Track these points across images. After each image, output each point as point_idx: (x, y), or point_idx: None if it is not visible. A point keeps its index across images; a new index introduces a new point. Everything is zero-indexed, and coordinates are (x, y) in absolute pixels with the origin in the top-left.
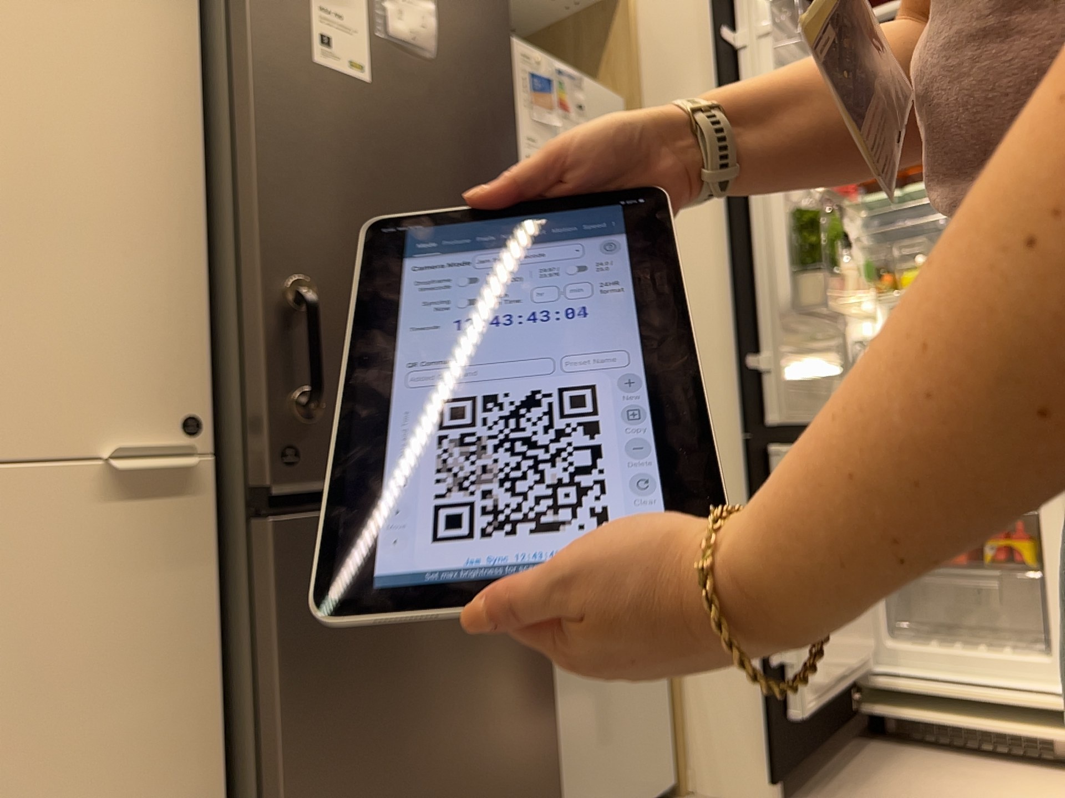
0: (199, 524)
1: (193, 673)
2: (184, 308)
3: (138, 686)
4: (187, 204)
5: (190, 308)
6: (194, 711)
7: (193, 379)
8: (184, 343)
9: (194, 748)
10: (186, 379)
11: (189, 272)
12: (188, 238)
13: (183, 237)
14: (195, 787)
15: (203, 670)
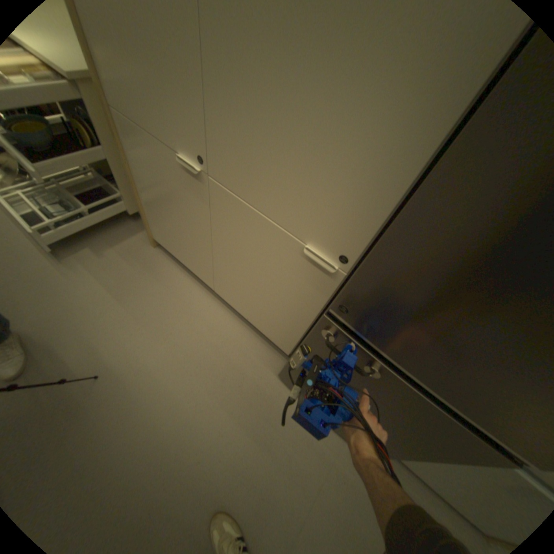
0: (330, 286)
1: (309, 310)
2: (374, 211)
3: (295, 299)
4: (421, 146)
5: (377, 213)
6: (305, 315)
7: (357, 243)
8: (363, 227)
9: (302, 320)
10: (354, 241)
11: (390, 194)
12: (404, 172)
13: (400, 171)
14: (299, 325)
15: (312, 312)
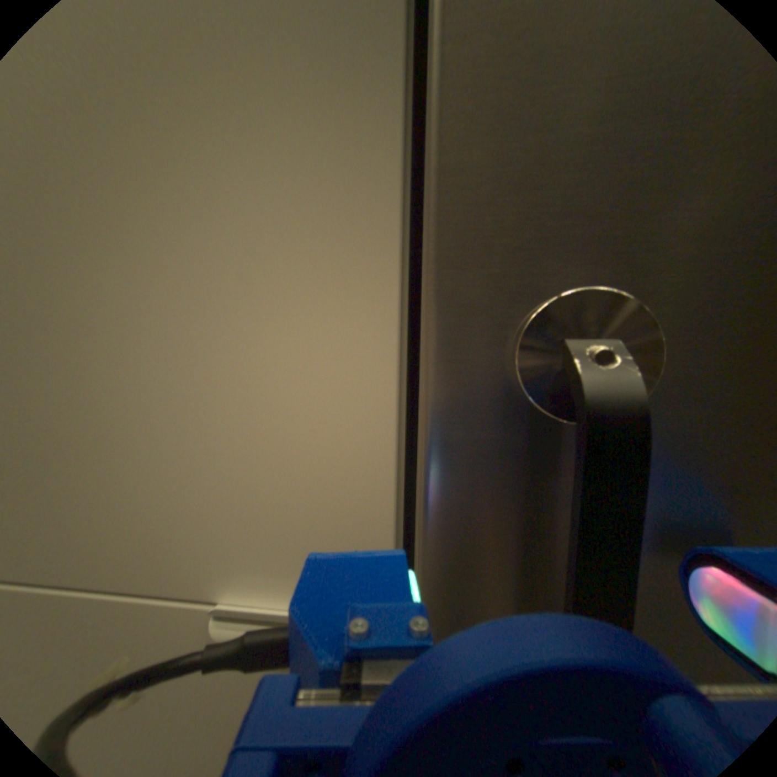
0: None
1: None
2: (370, 355)
3: None
4: (385, 131)
5: (382, 355)
6: None
7: (381, 484)
8: (369, 421)
9: None
10: (368, 484)
11: (383, 284)
12: (384, 210)
13: (373, 211)
14: None
15: None
